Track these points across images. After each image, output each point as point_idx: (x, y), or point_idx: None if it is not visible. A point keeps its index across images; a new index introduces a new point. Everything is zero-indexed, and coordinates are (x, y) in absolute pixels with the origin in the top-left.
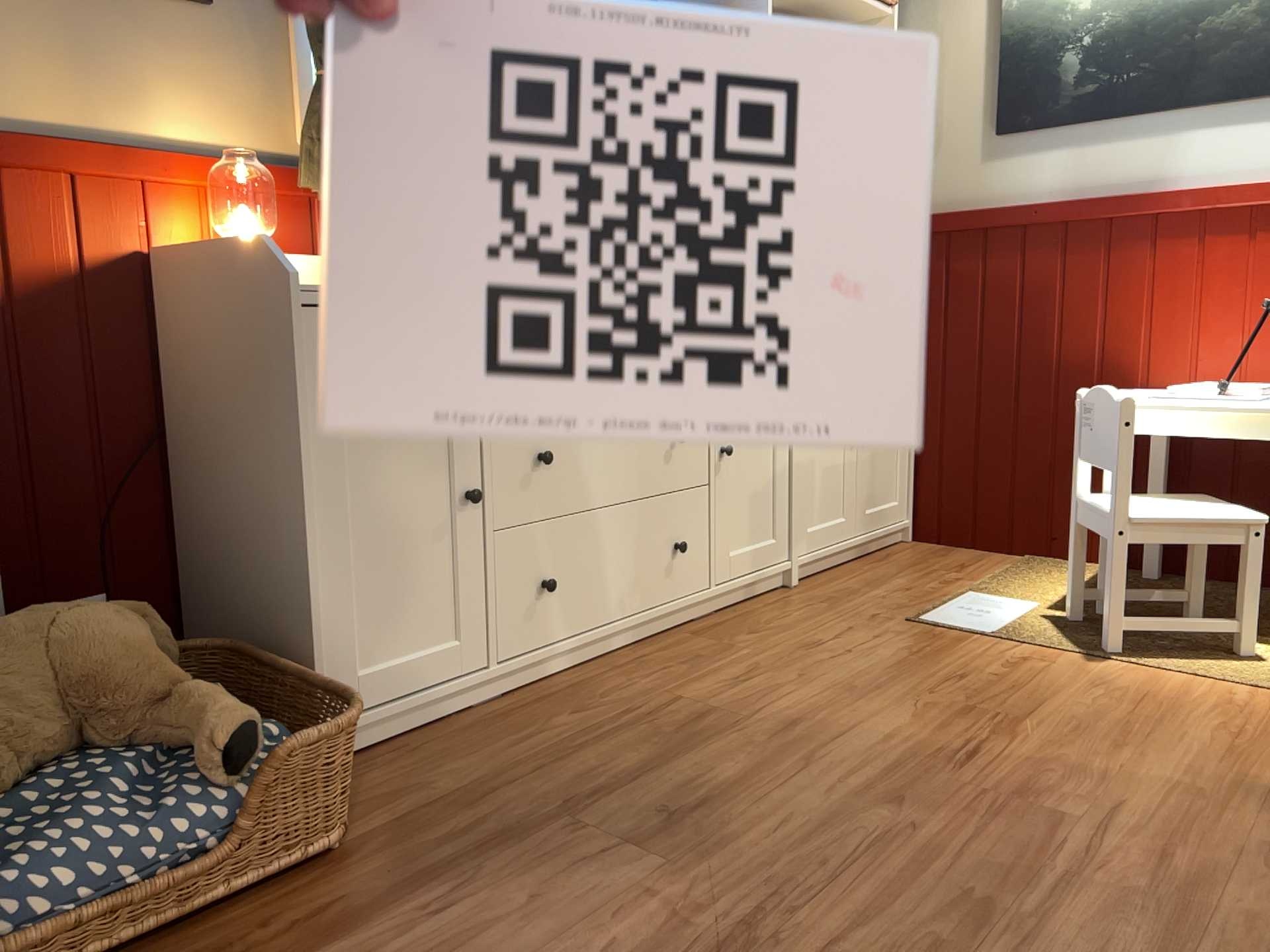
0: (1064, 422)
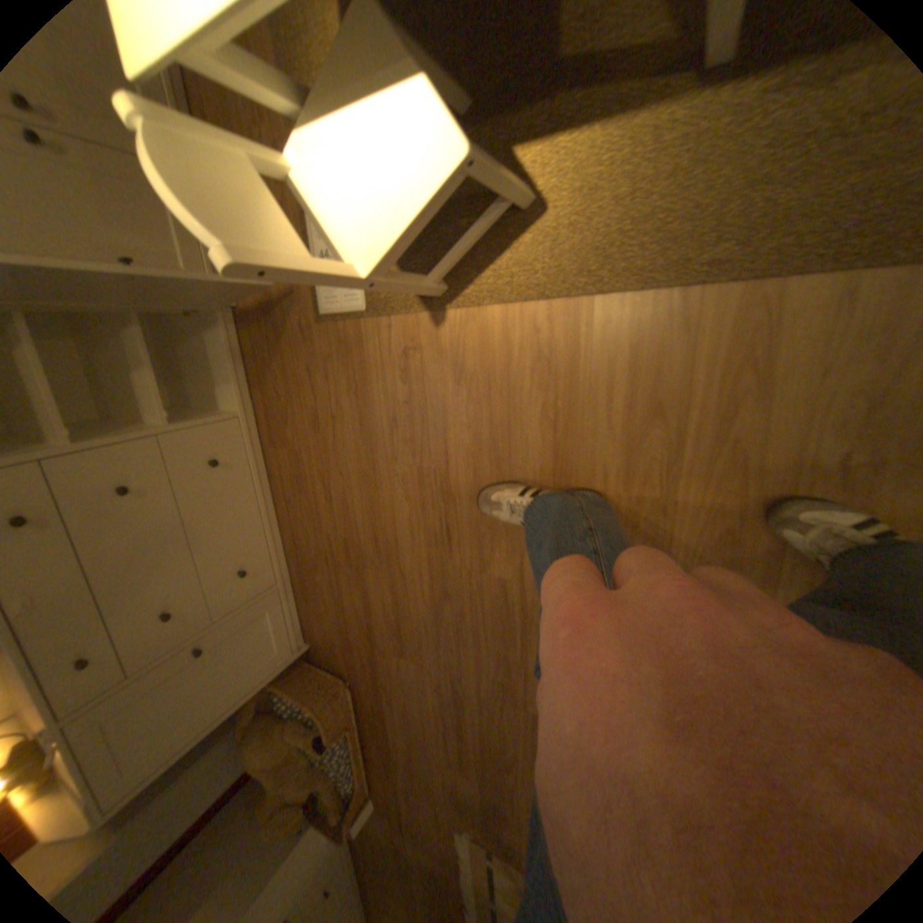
0: None
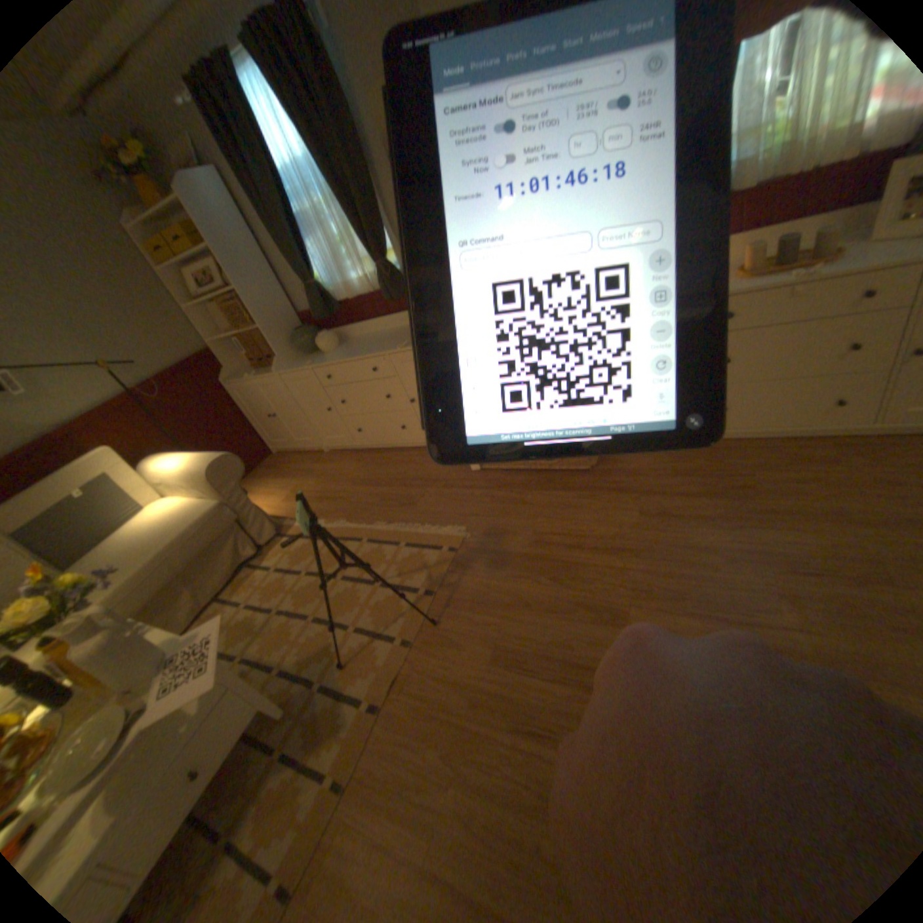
0: None
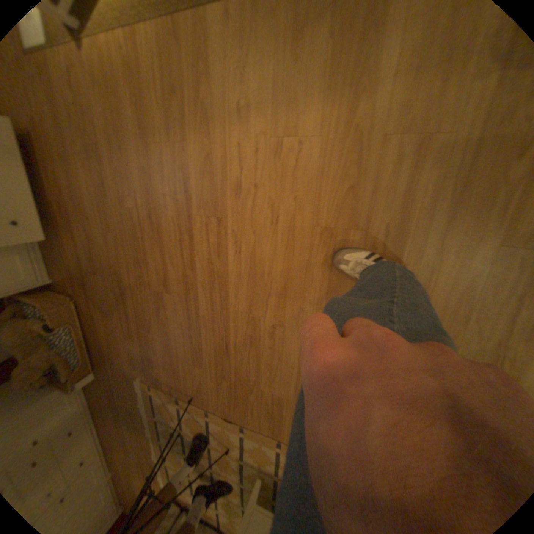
0: None
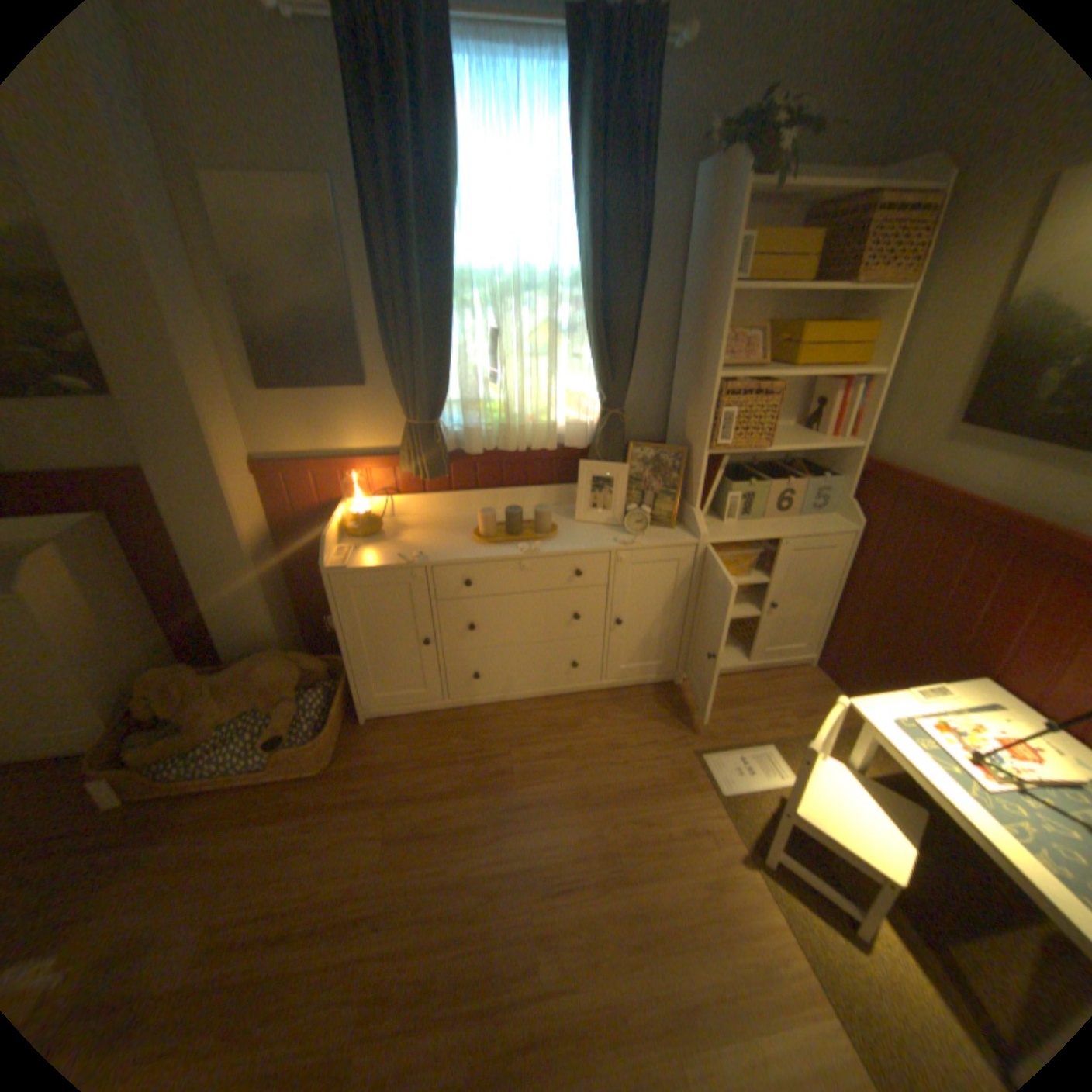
0: (930, 664)
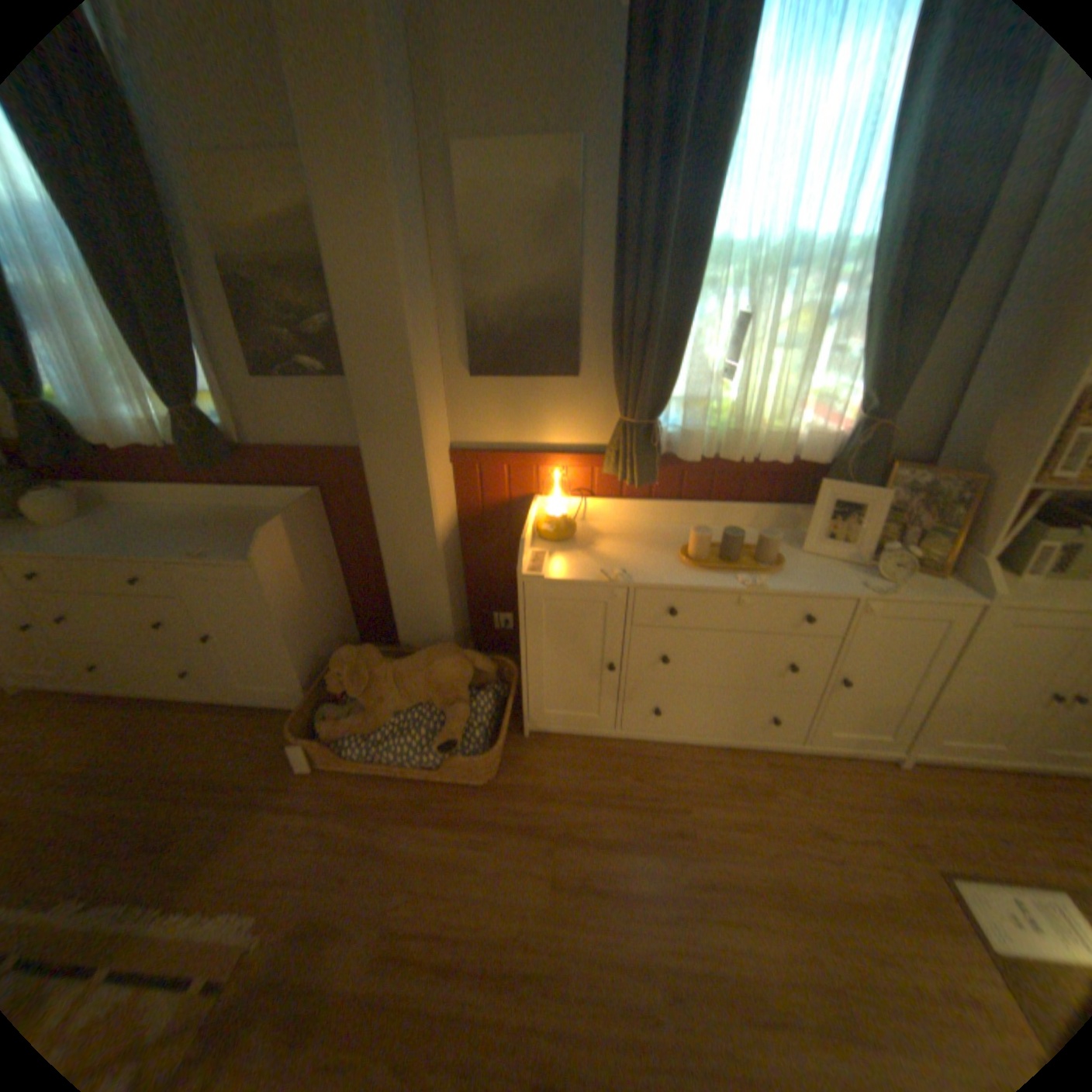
0: None
